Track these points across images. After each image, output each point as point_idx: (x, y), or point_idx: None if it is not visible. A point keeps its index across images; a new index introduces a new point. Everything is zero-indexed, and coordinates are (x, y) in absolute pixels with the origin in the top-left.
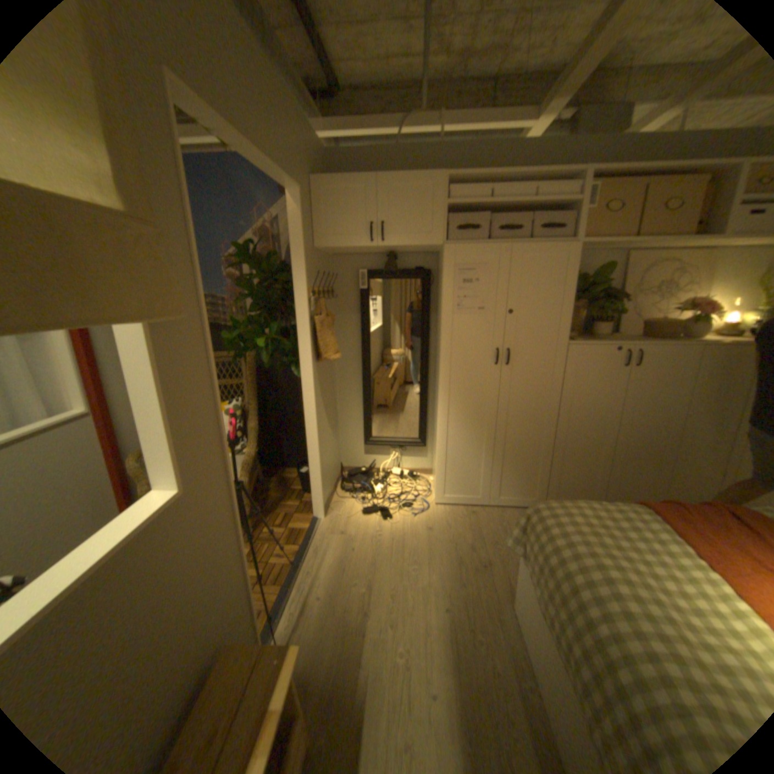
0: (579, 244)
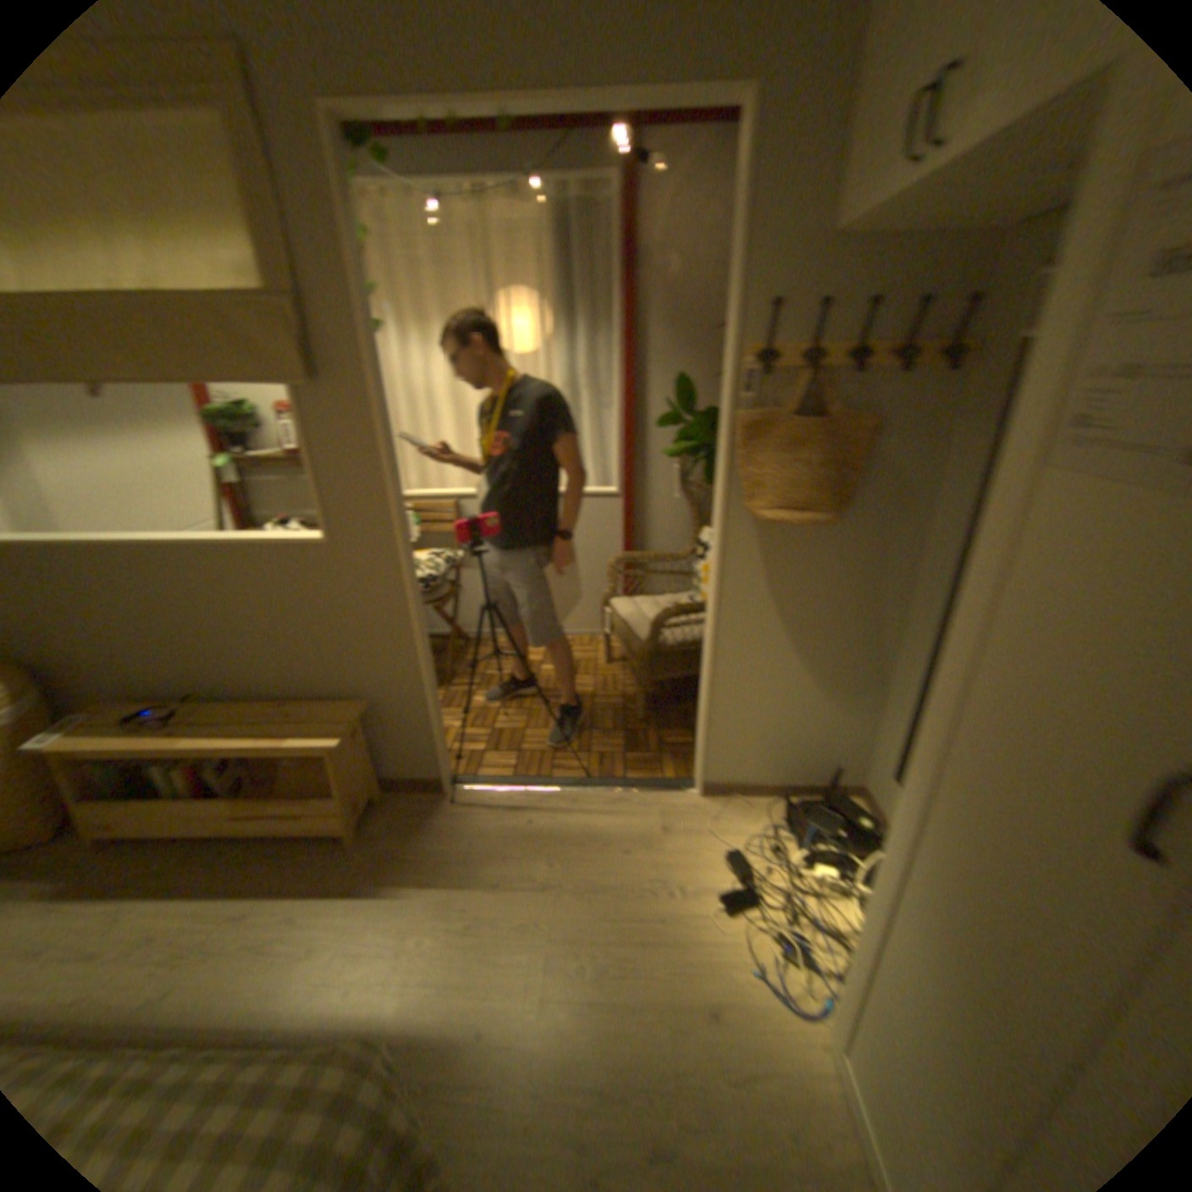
0: None
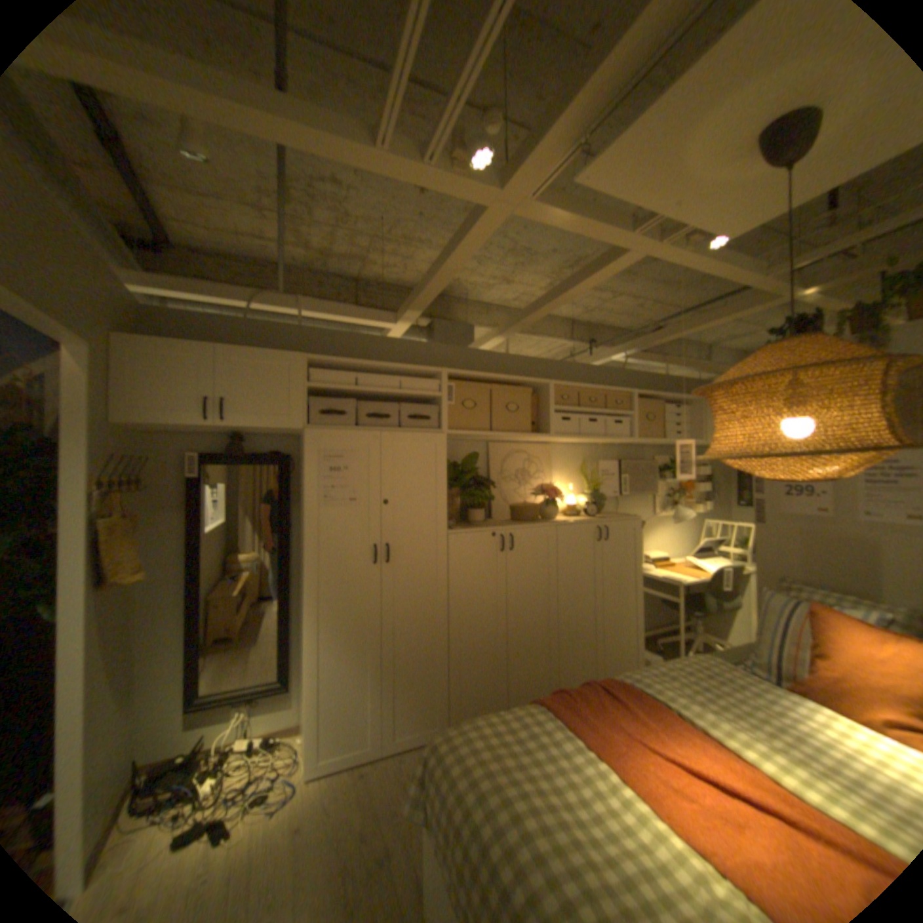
0: (444, 436)
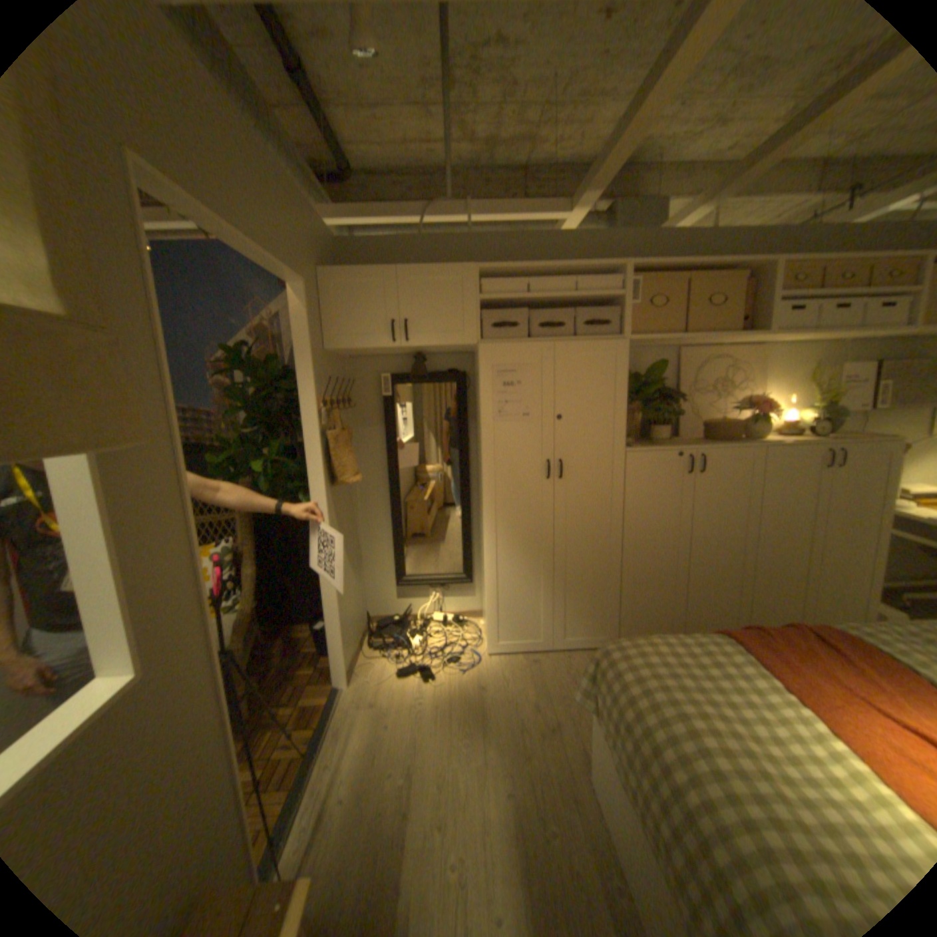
0: (626, 342)
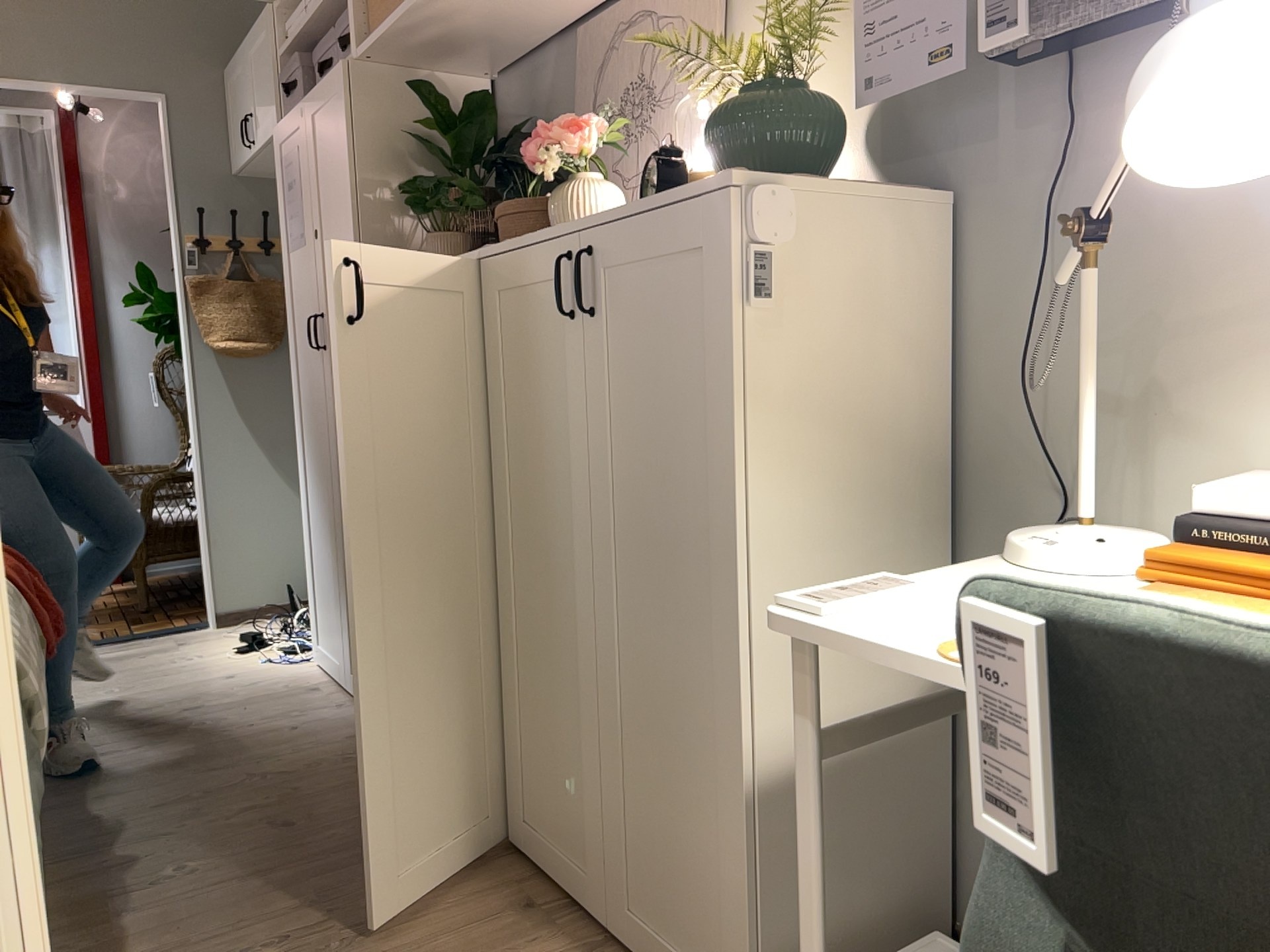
0: (345, 63)
